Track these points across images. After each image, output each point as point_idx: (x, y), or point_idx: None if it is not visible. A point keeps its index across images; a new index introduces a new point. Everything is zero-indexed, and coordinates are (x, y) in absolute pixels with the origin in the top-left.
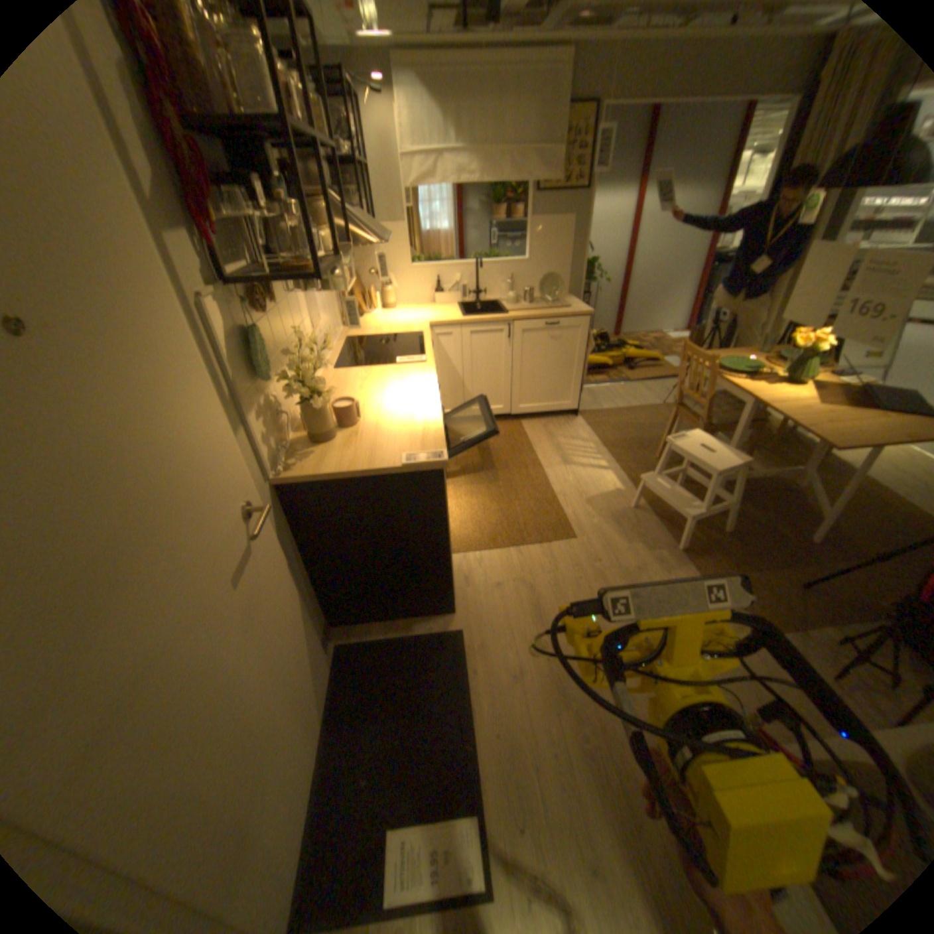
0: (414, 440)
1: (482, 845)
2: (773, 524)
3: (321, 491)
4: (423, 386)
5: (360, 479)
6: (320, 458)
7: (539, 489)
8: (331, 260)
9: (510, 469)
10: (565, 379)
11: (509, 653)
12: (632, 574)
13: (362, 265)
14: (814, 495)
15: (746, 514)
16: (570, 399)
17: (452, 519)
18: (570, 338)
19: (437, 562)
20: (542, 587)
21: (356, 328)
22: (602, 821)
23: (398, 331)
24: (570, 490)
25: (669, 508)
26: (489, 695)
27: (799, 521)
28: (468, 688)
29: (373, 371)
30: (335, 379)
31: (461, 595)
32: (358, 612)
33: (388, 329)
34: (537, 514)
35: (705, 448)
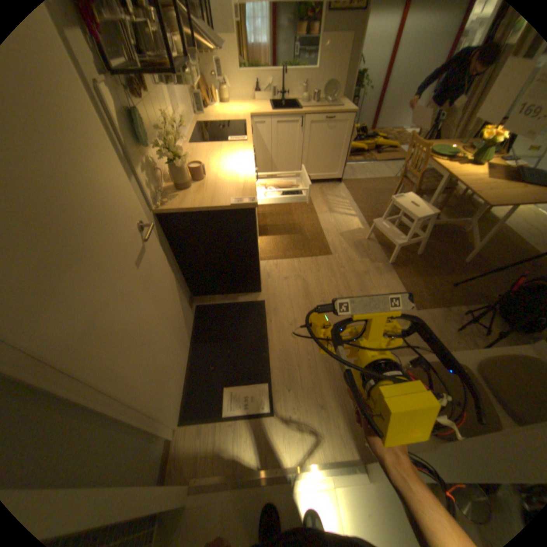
0: (238, 190)
1: (269, 394)
2: (445, 251)
3: (183, 219)
4: (244, 156)
5: (206, 212)
6: (181, 199)
7: (313, 226)
8: (182, 60)
9: (297, 214)
10: (336, 158)
11: (289, 312)
12: (360, 275)
13: (205, 68)
14: (473, 235)
15: (431, 244)
16: (338, 172)
17: (261, 241)
18: (342, 129)
19: (251, 263)
20: (310, 280)
21: (203, 115)
22: (328, 387)
23: (230, 119)
24: (331, 227)
25: (387, 240)
26: (277, 331)
27: (461, 249)
28: (266, 328)
29: (213, 145)
30: (189, 150)
31: (264, 282)
32: (208, 289)
33: (223, 117)
34: (310, 240)
35: (414, 204)
